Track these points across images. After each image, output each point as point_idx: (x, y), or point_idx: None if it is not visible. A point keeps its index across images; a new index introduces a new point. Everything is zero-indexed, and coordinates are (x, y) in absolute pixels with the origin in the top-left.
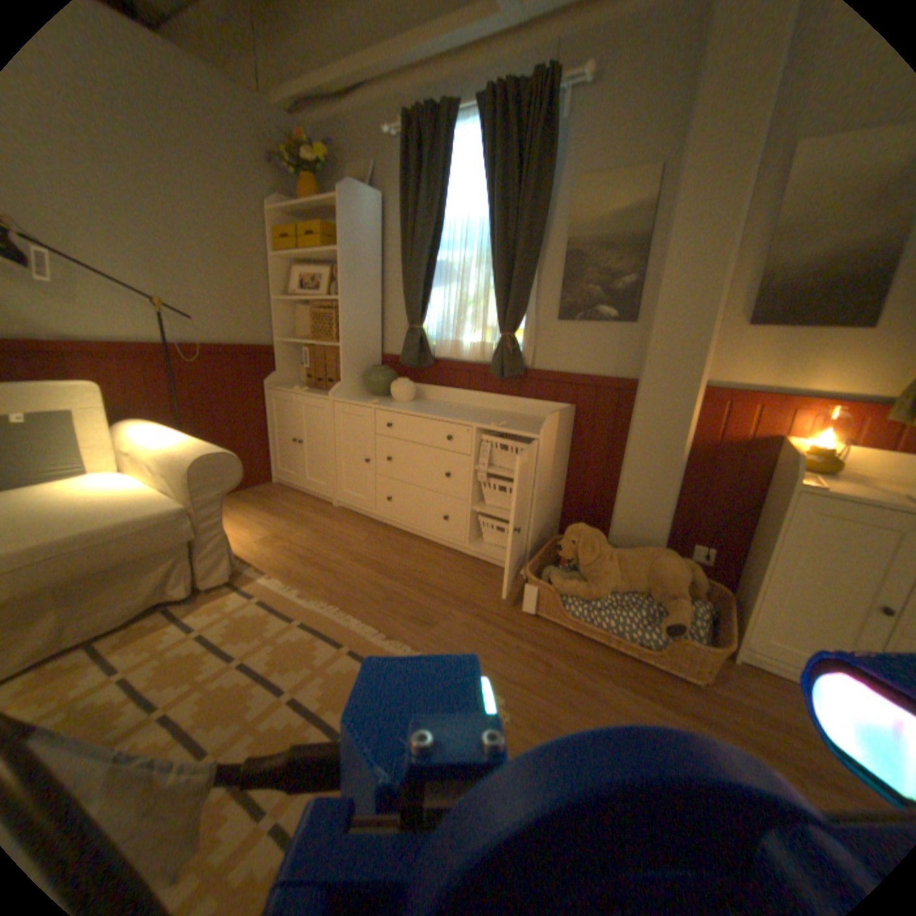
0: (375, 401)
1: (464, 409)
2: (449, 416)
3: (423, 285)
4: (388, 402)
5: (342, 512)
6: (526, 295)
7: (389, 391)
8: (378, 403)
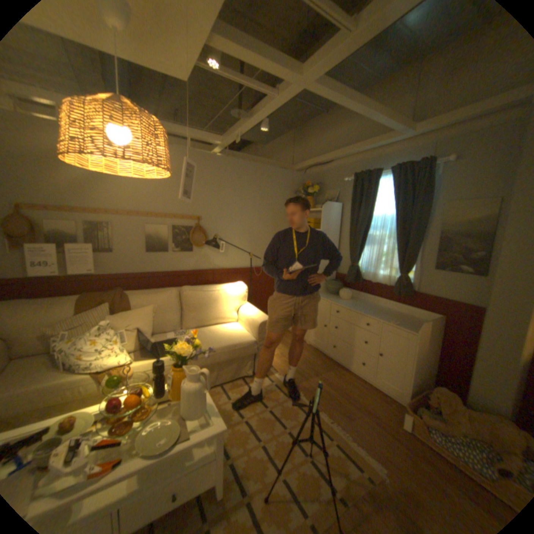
0: (331, 299)
1: (377, 308)
2: (369, 313)
3: (359, 246)
4: (338, 299)
5: (311, 348)
6: (415, 256)
7: (338, 293)
8: (333, 300)
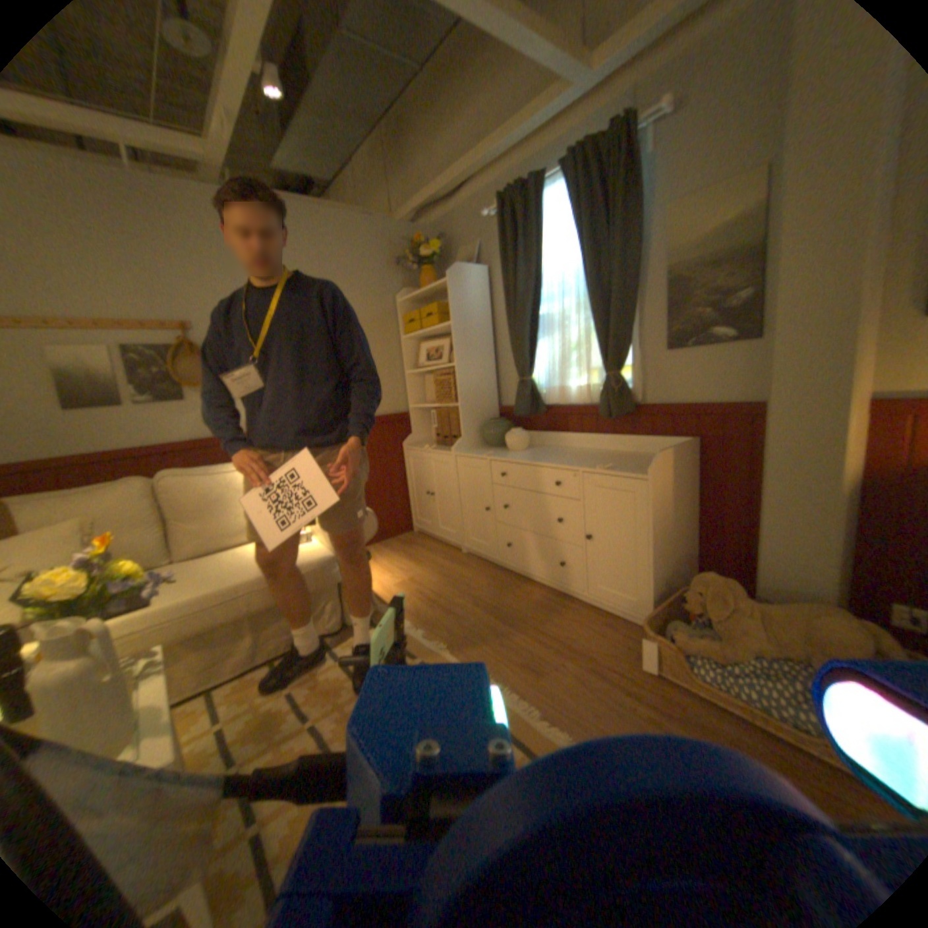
0: (490, 452)
1: (577, 452)
2: (559, 461)
3: (528, 339)
4: (504, 452)
5: (471, 558)
6: (629, 331)
7: (506, 441)
8: (493, 454)
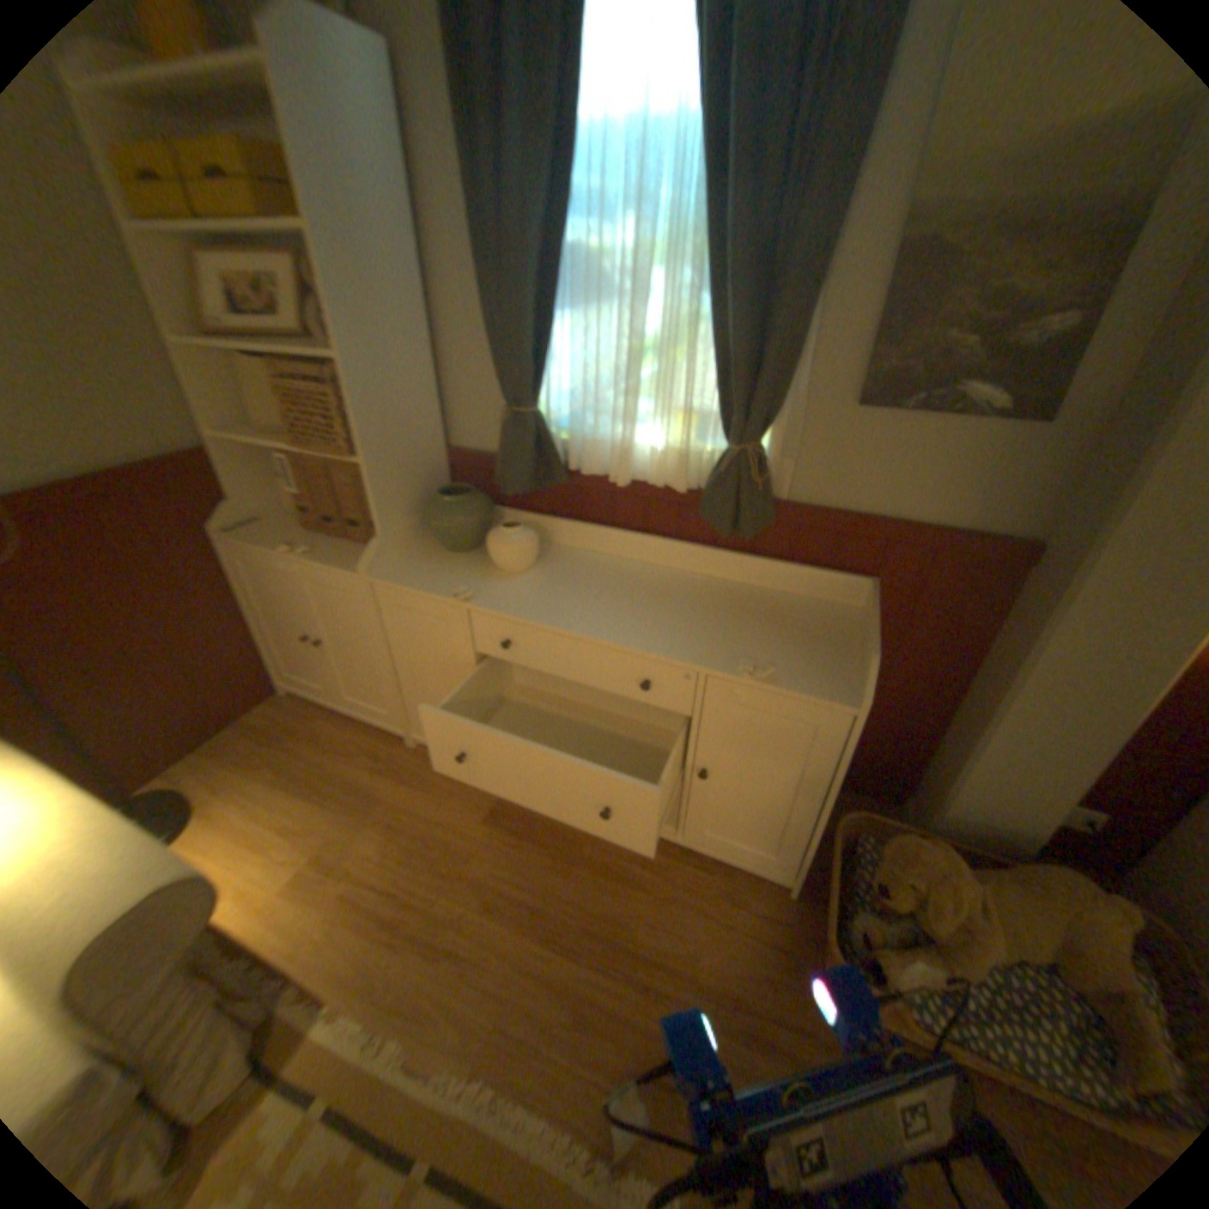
0: (466, 590)
1: (647, 582)
2: (638, 630)
3: (536, 314)
4: (489, 576)
5: (428, 759)
6: (799, 354)
7: (481, 539)
8: (473, 593)
